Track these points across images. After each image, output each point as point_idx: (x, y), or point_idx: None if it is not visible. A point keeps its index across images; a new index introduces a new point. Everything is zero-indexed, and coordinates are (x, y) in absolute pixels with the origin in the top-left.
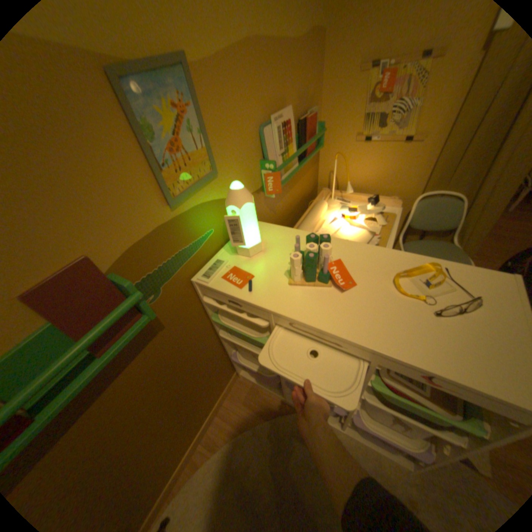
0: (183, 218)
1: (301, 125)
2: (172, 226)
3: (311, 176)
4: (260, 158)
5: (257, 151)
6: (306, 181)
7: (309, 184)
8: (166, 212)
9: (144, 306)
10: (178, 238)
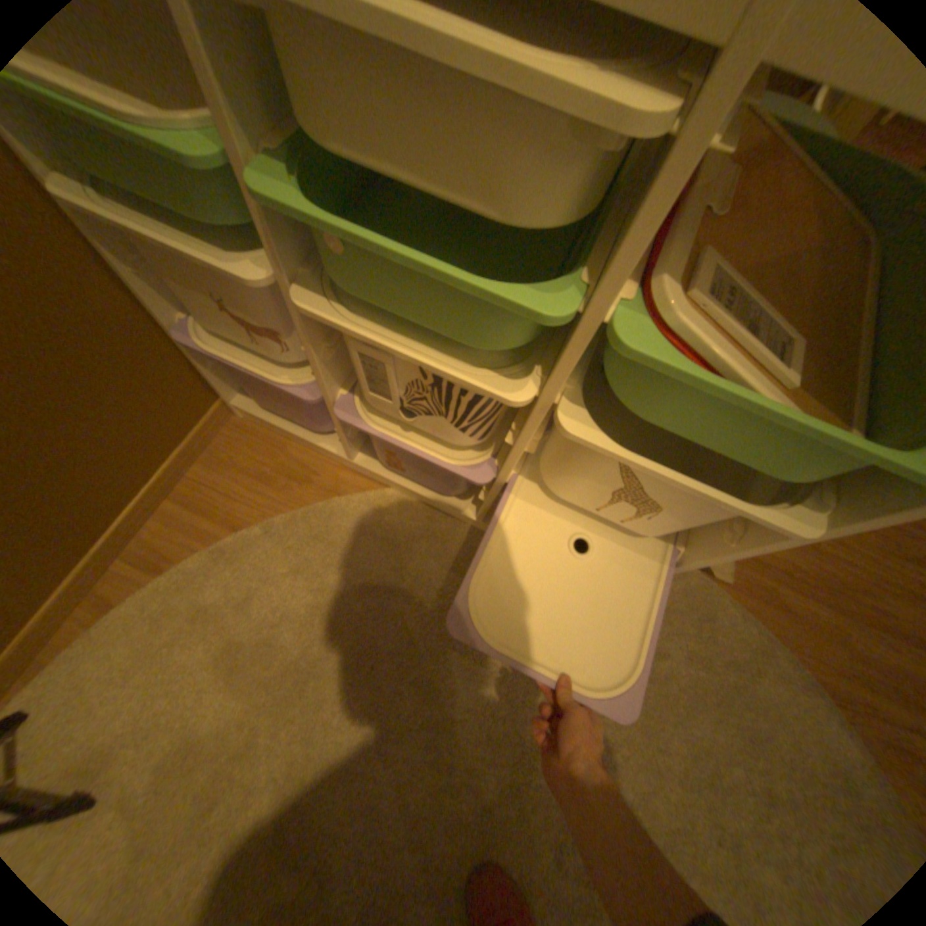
0: None
1: None
2: None
3: None
4: None
5: None
6: None
7: None
8: None
9: None
10: None
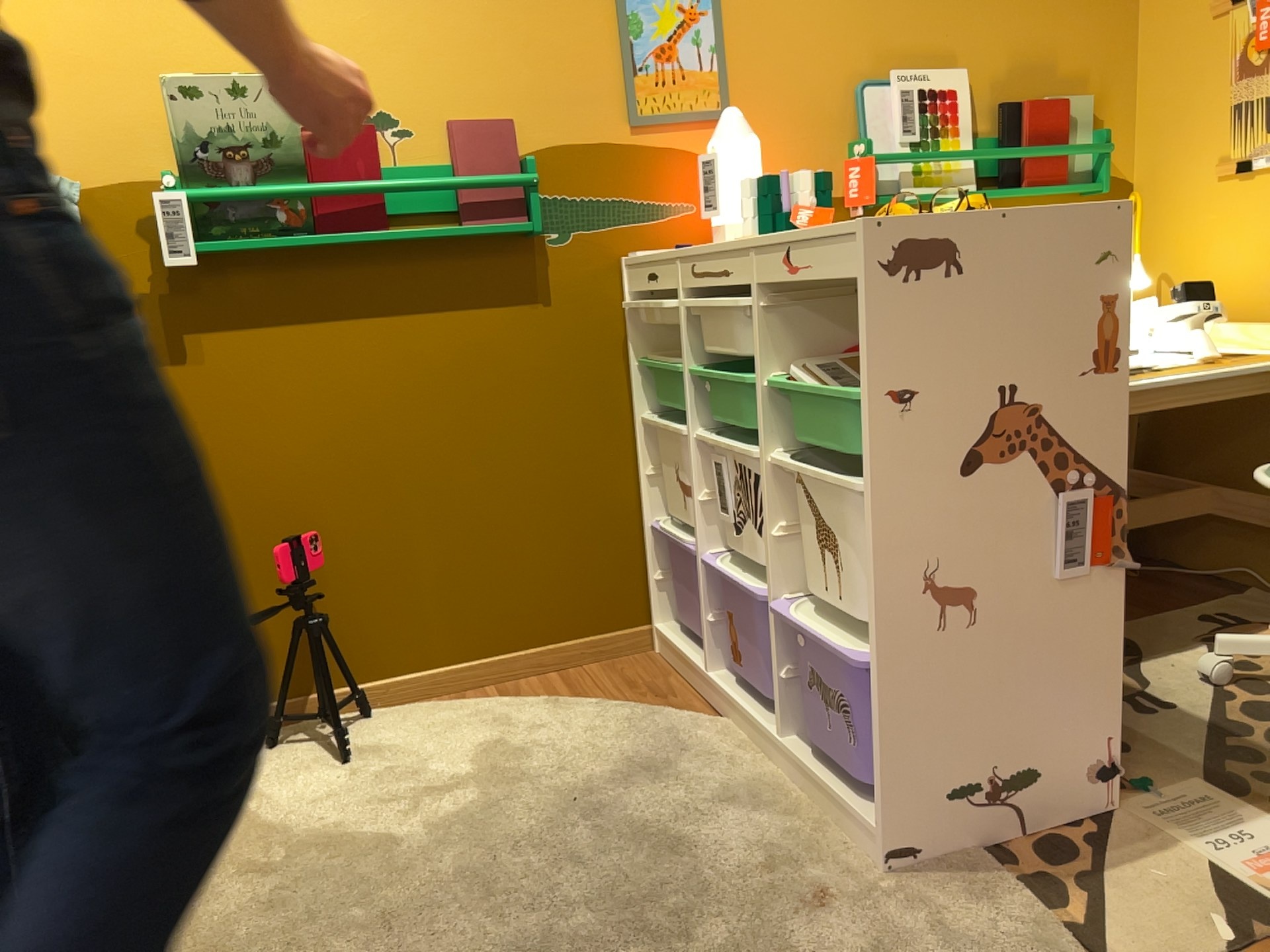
0: (645, 153)
1: (1001, 115)
2: (623, 154)
3: None
4: (851, 138)
5: (841, 122)
6: None
7: None
8: (622, 129)
9: (533, 203)
10: (625, 177)
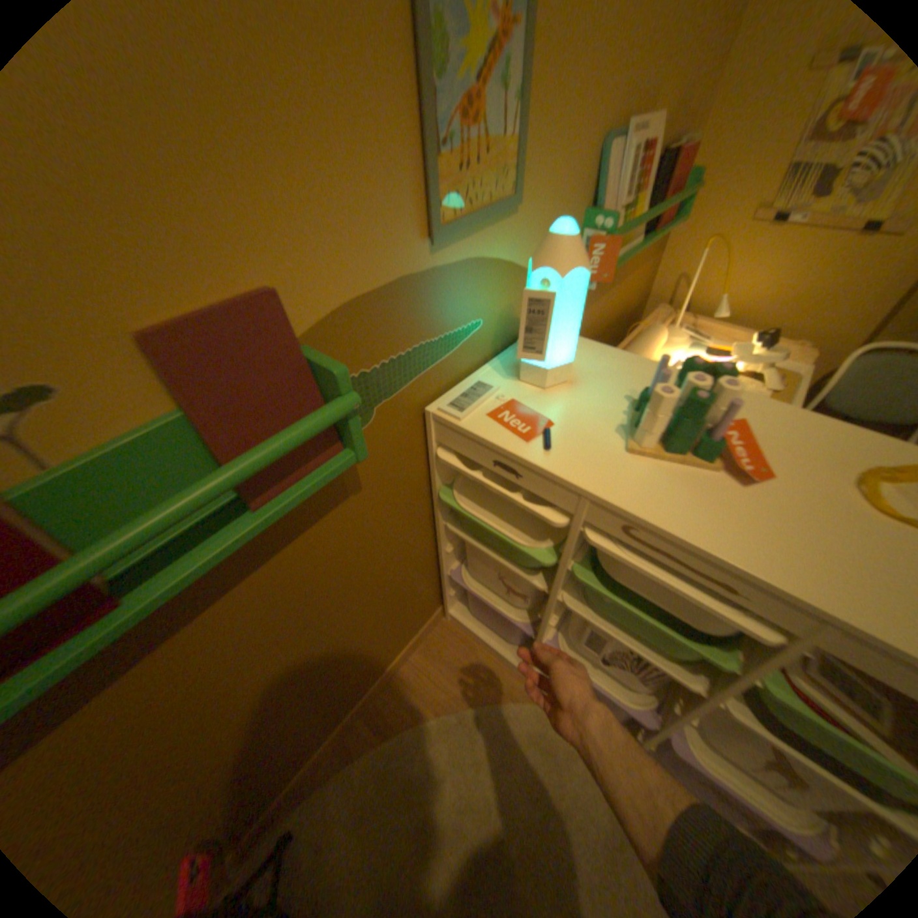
0: (445, 276)
1: (668, 160)
2: (424, 286)
3: (645, 276)
4: (589, 203)
5: (588, 186)
6: (637, 283)
7: (638, 292)
8: (422, 251)
9: (354, 428)
10: (426, 316)
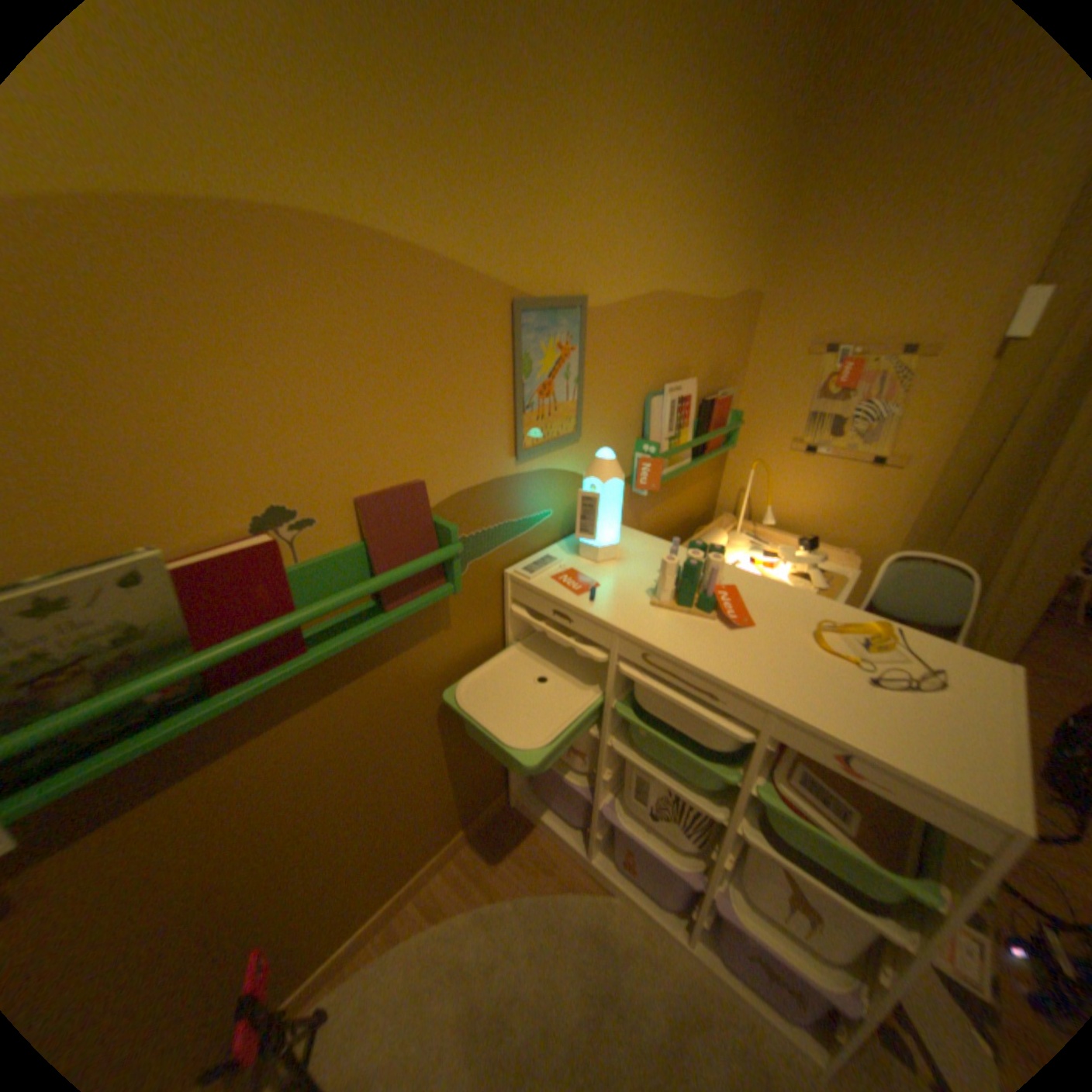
0: (524, 479)
1: (706, 407)
2: (510, 485)
3: (707, 489)
4: (638, 435)
5: (636, 425)
6: (699, 494)
7: (702, 501)
8: (510, 464)
9: (455, 569)
10: (510, 504)
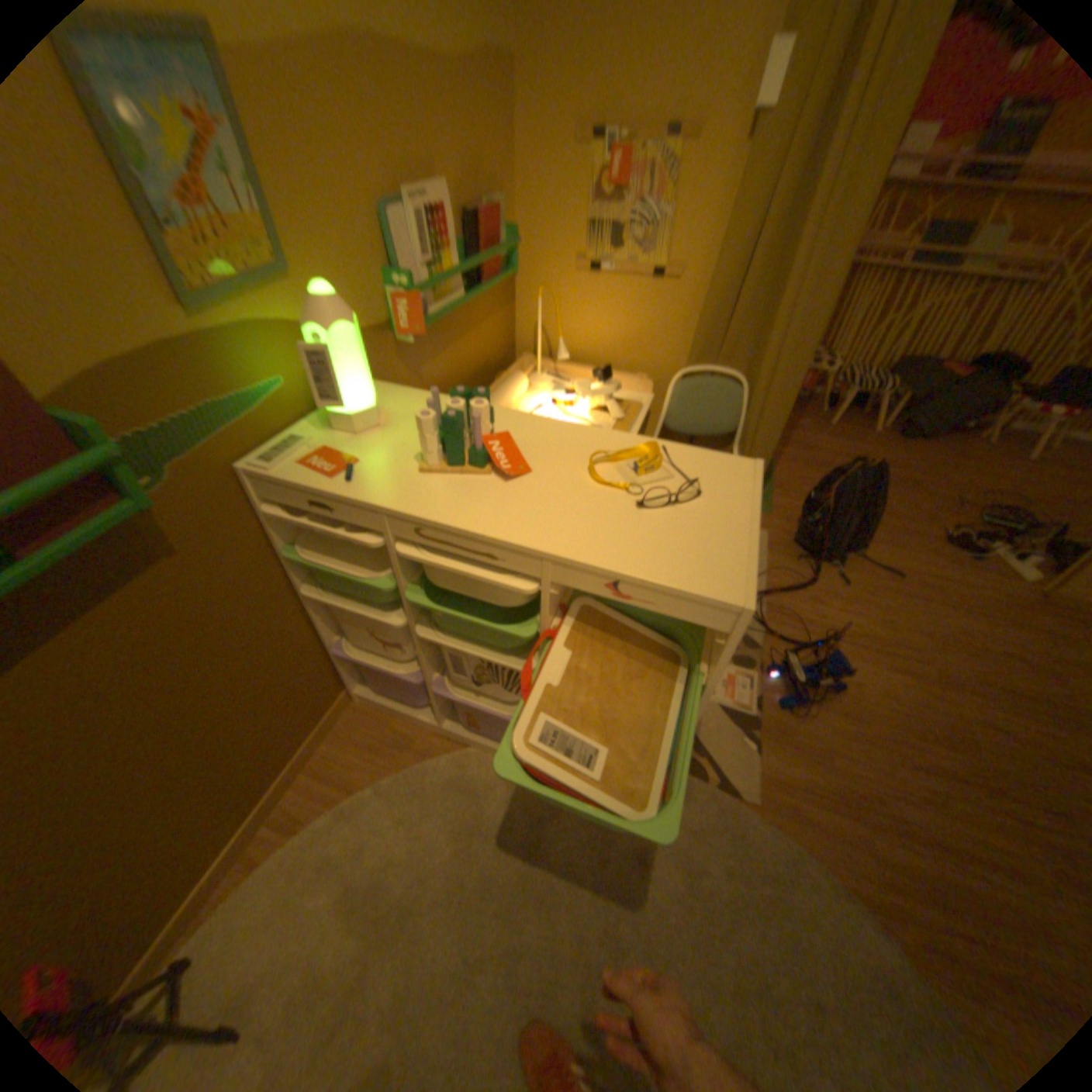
0: (211, 336)
1: (467, 219)
2: (186, 346)
3: (498, 326)
4: (382, 261)
5: (373, 246)
6: (489, 333)
7: (495, 342)
8: (172, 314)
9: (121, 478)
10: (200, 375)
